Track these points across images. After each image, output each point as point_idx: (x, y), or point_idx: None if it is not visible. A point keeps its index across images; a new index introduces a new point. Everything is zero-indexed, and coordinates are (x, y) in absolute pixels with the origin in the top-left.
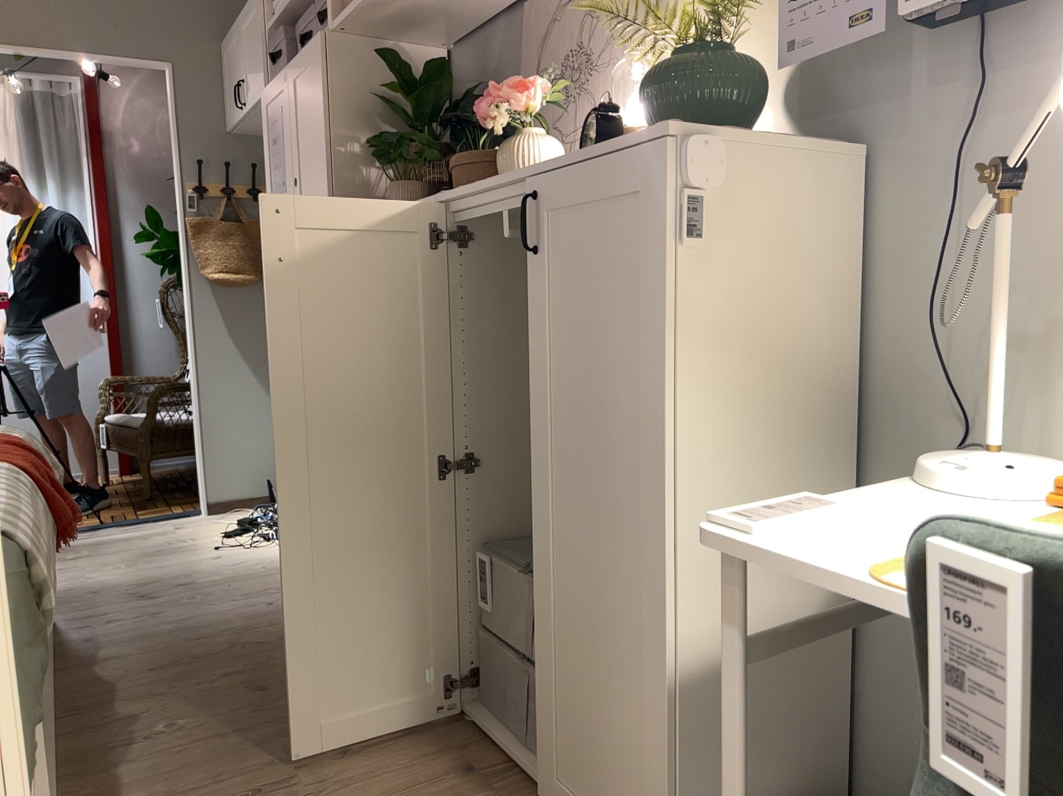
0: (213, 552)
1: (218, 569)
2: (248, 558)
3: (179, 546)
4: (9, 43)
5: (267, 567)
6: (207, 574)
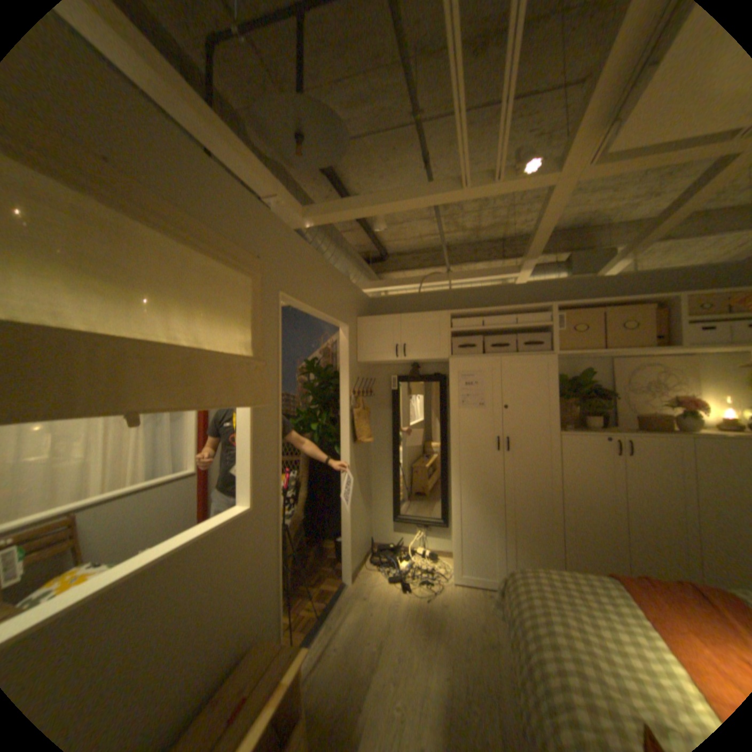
0: (431, 606)
1: (466, 614)
2: (455, 601)
3: (405, 612)
4: (312, 310)
5: (477, 601)
6: (470, 619)
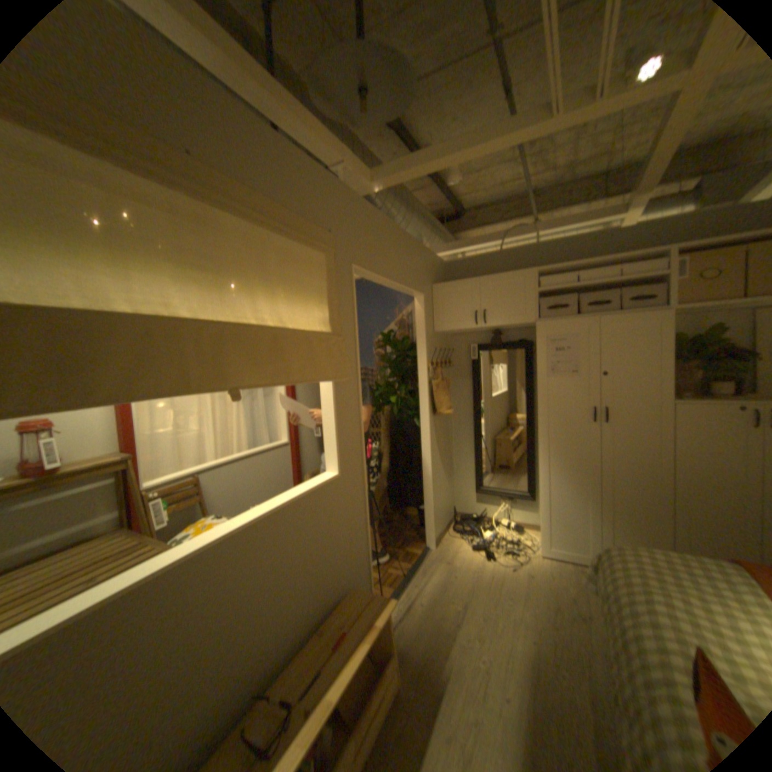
0: (517, 576)
1: (555, 587)
2: (543, 573)
3: (490, 579)
4: (386, 281)
5: (567, 576)
6: (560, 592)
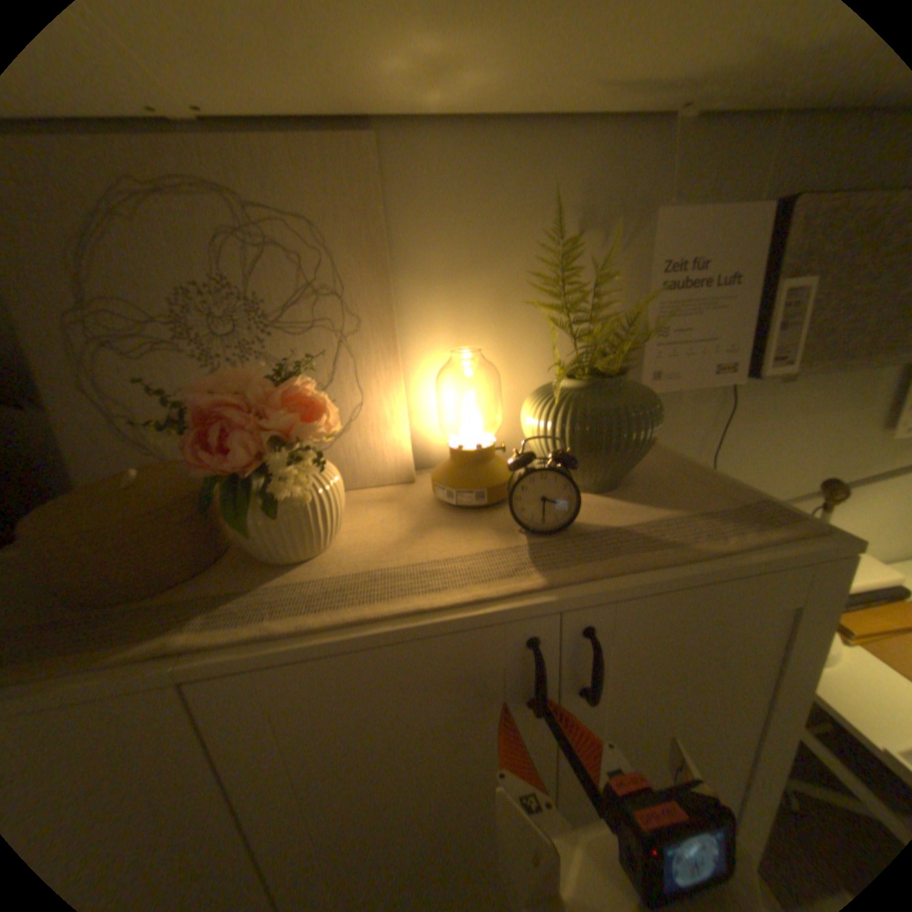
0: None
1: None
2: None
3: None
4: None
5: None
6: None
